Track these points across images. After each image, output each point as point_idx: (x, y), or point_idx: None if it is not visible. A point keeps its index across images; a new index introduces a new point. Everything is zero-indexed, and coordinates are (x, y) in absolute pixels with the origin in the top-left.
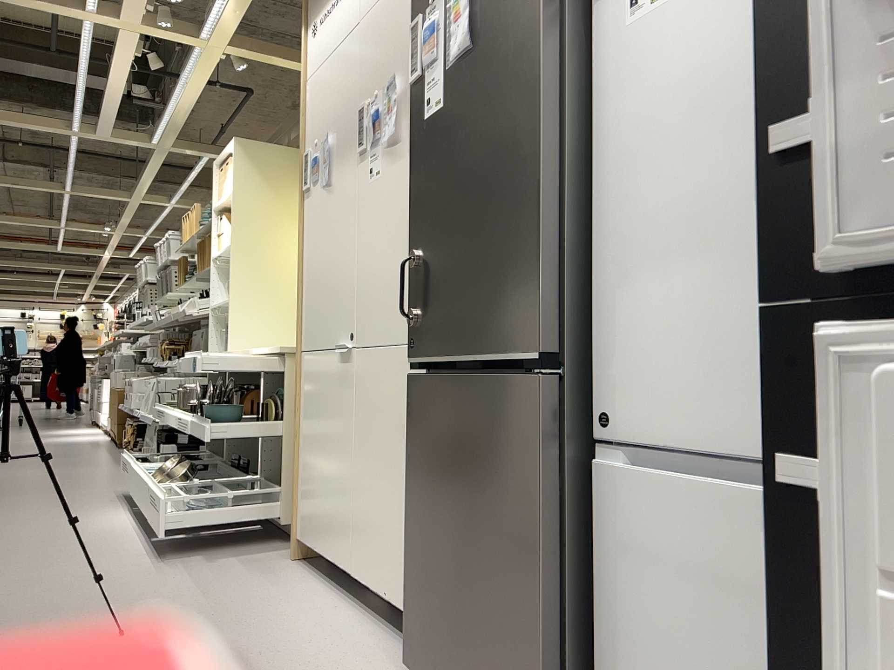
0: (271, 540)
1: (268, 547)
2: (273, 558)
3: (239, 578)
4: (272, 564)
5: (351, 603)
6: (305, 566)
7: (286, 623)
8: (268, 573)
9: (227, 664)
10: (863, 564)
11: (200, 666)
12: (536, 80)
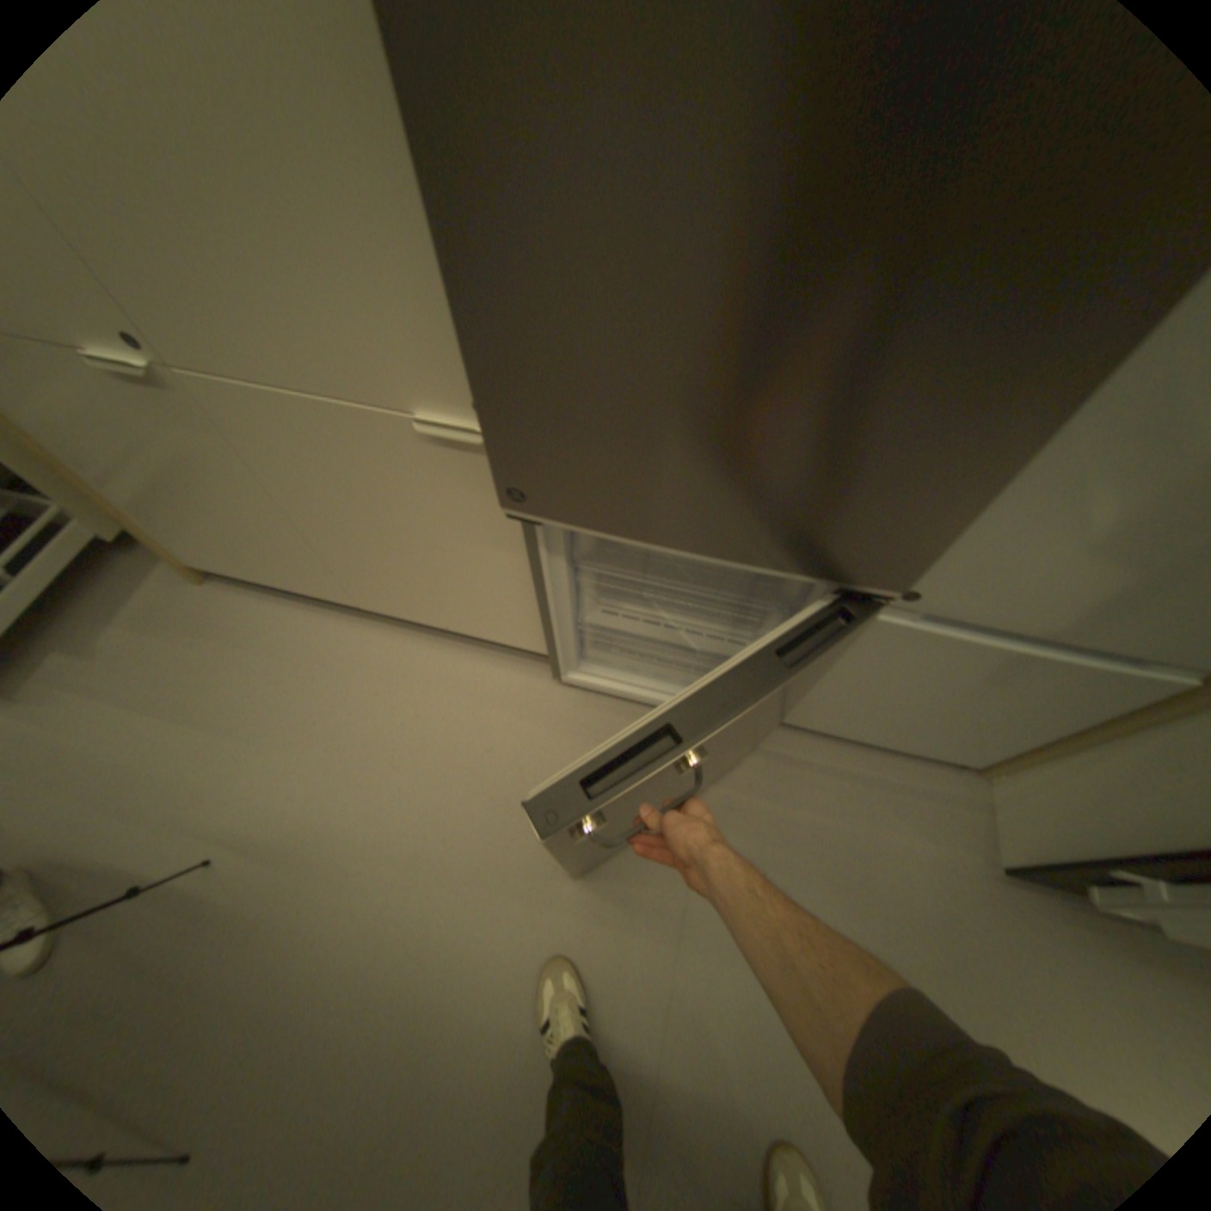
0: (99, 555)
1: (123, 576)
2: (164, 596)
3: (179, 662)
4: (177, 607)
5: (369, 622)
6: (229, 587)
7: (346, 700)
8: (203, 630)
9: (377, 802)
10: None
11: (356, 826)
12: None
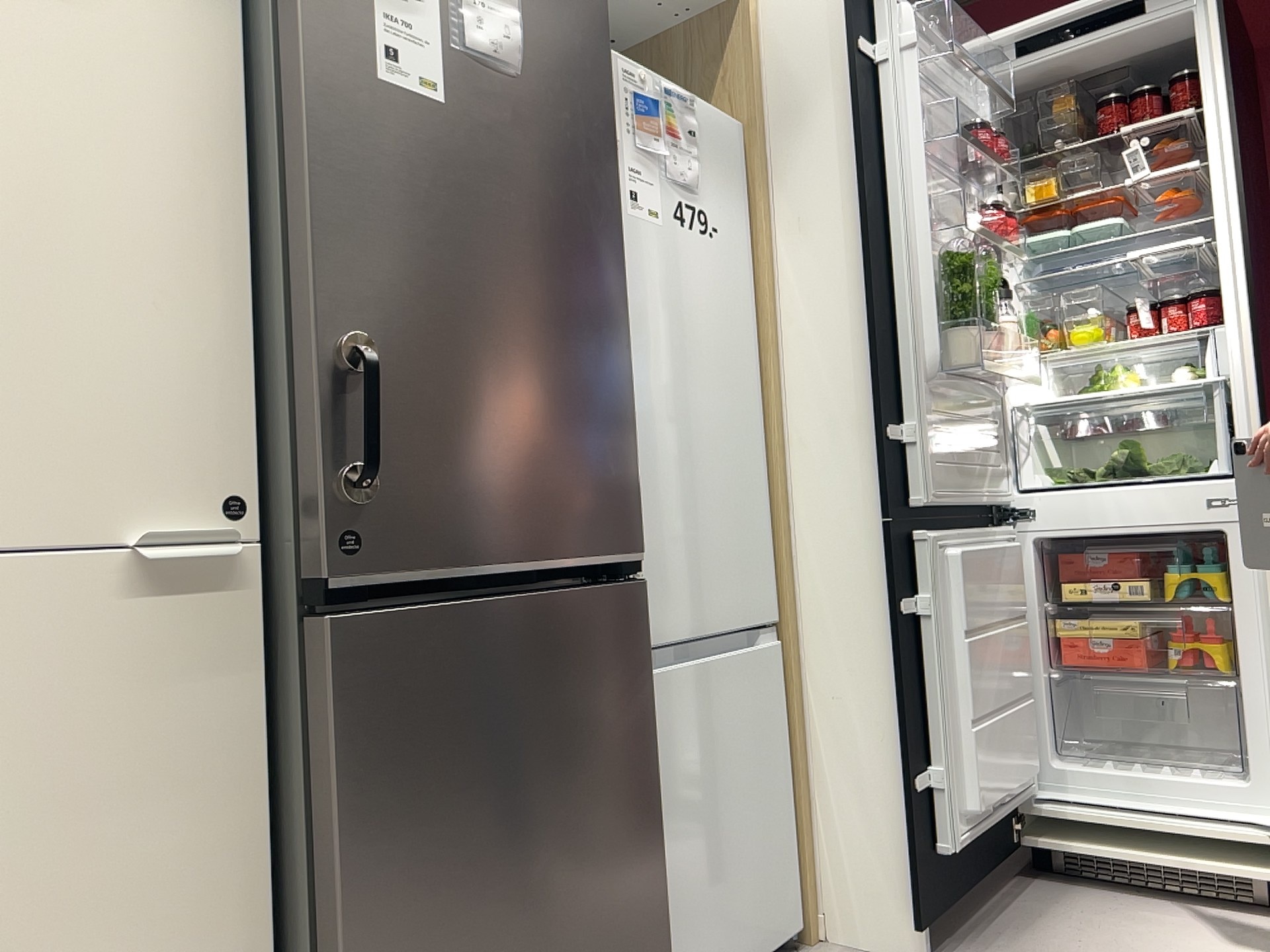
0: None
1: None
2: None
3: None
4: None
5: None
6: None
7: None
8: None
9: None
10: (939, 630)
11: None
12: (614, 216)
